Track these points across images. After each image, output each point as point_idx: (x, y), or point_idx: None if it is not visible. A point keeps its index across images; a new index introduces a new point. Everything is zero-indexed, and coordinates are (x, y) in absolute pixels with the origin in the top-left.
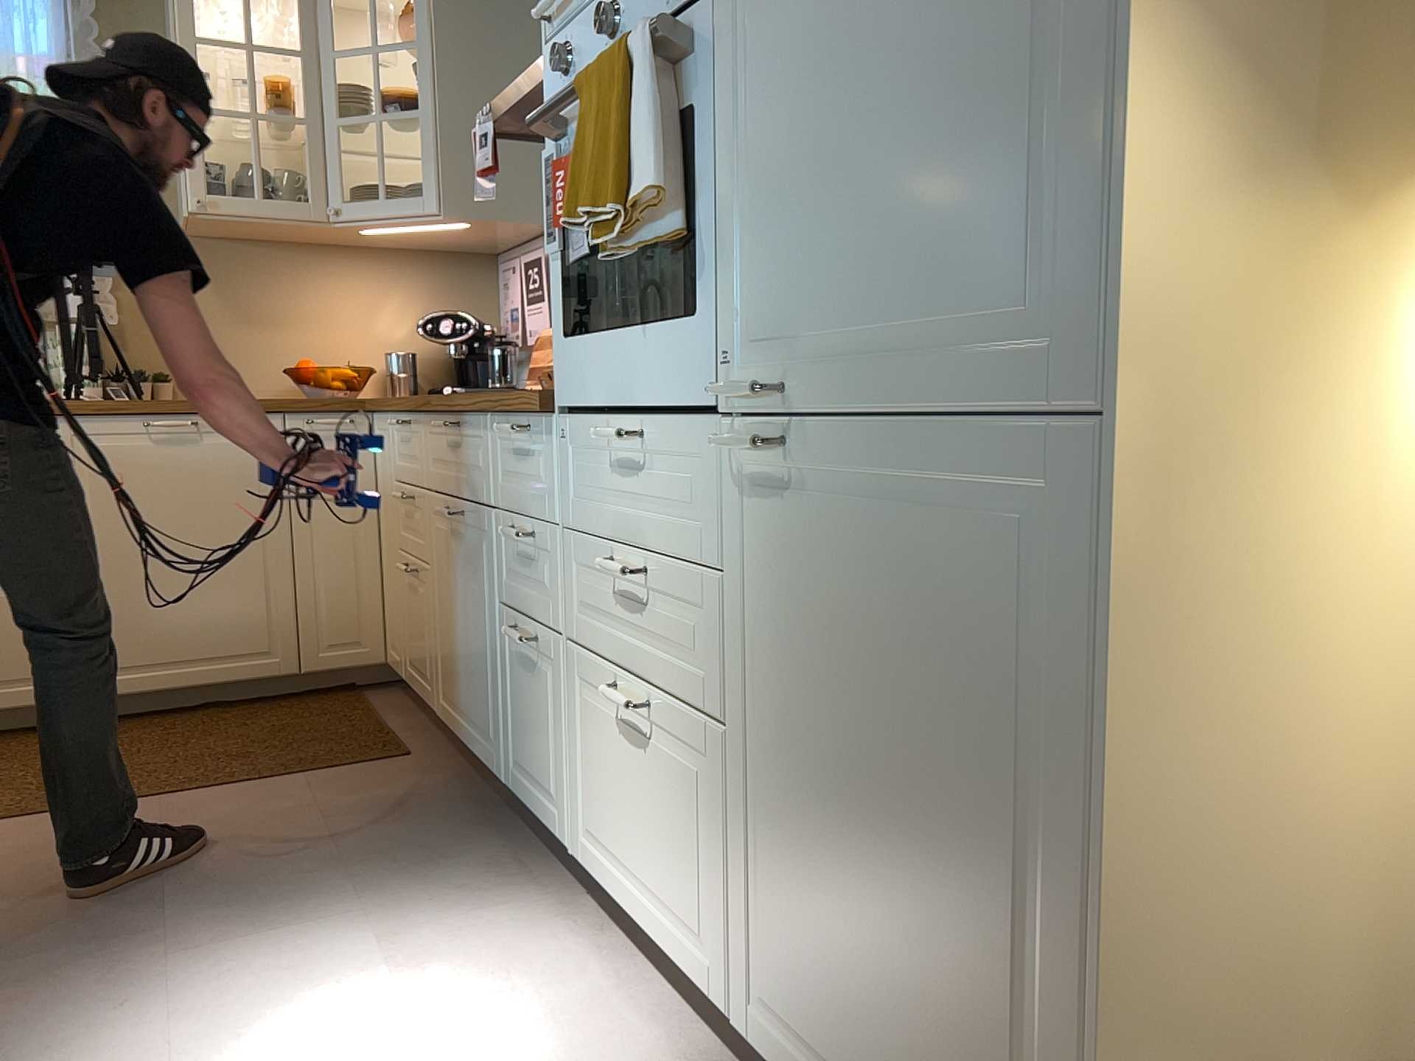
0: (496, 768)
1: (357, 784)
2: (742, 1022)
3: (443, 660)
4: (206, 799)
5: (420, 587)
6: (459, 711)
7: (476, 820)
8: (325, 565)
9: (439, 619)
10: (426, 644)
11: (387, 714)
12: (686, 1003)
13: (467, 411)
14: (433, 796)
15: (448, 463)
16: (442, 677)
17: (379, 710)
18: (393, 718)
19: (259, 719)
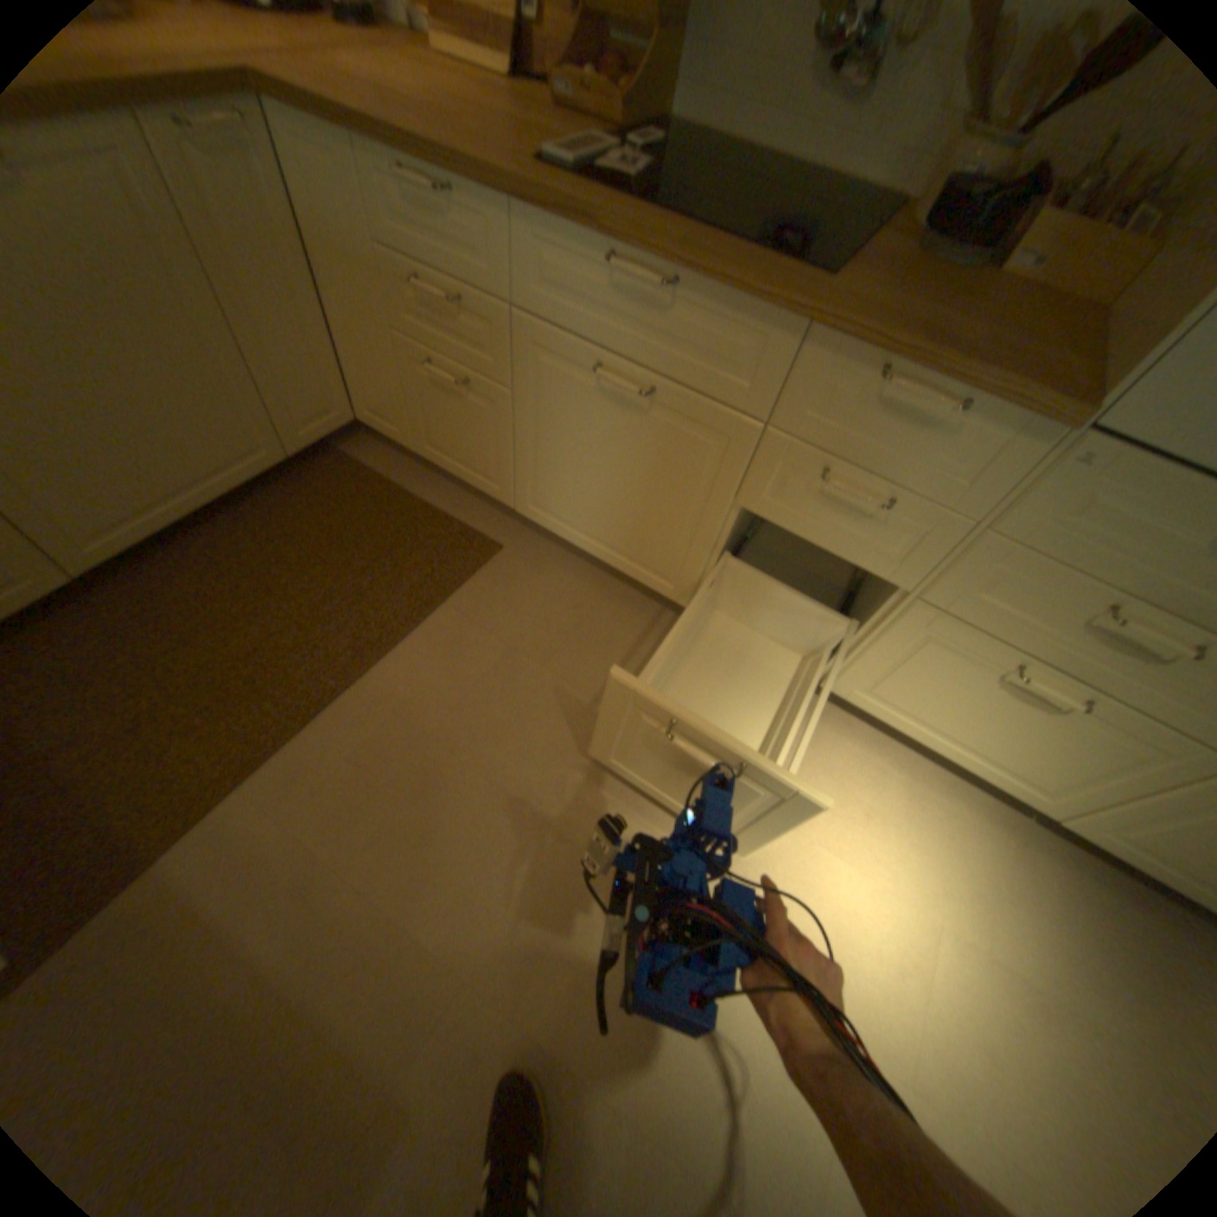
0: (670, 592)
1: (503, 600)
2: (1074, 822)
3: (547, 483)
4: (398, 667)
5: (474, 397)
6: (581, 529)
7: (644, 620)
8: (272, 340)
9: (538, 447)
10: (489, 450)
11: (404, 482)
12: (933, 760)
13: (753, 295)
14: (580, 598)
15: (609, 308)
16: (537, 491)
17: (390, 477)
18: (417, 487)
19: (288, 521)
